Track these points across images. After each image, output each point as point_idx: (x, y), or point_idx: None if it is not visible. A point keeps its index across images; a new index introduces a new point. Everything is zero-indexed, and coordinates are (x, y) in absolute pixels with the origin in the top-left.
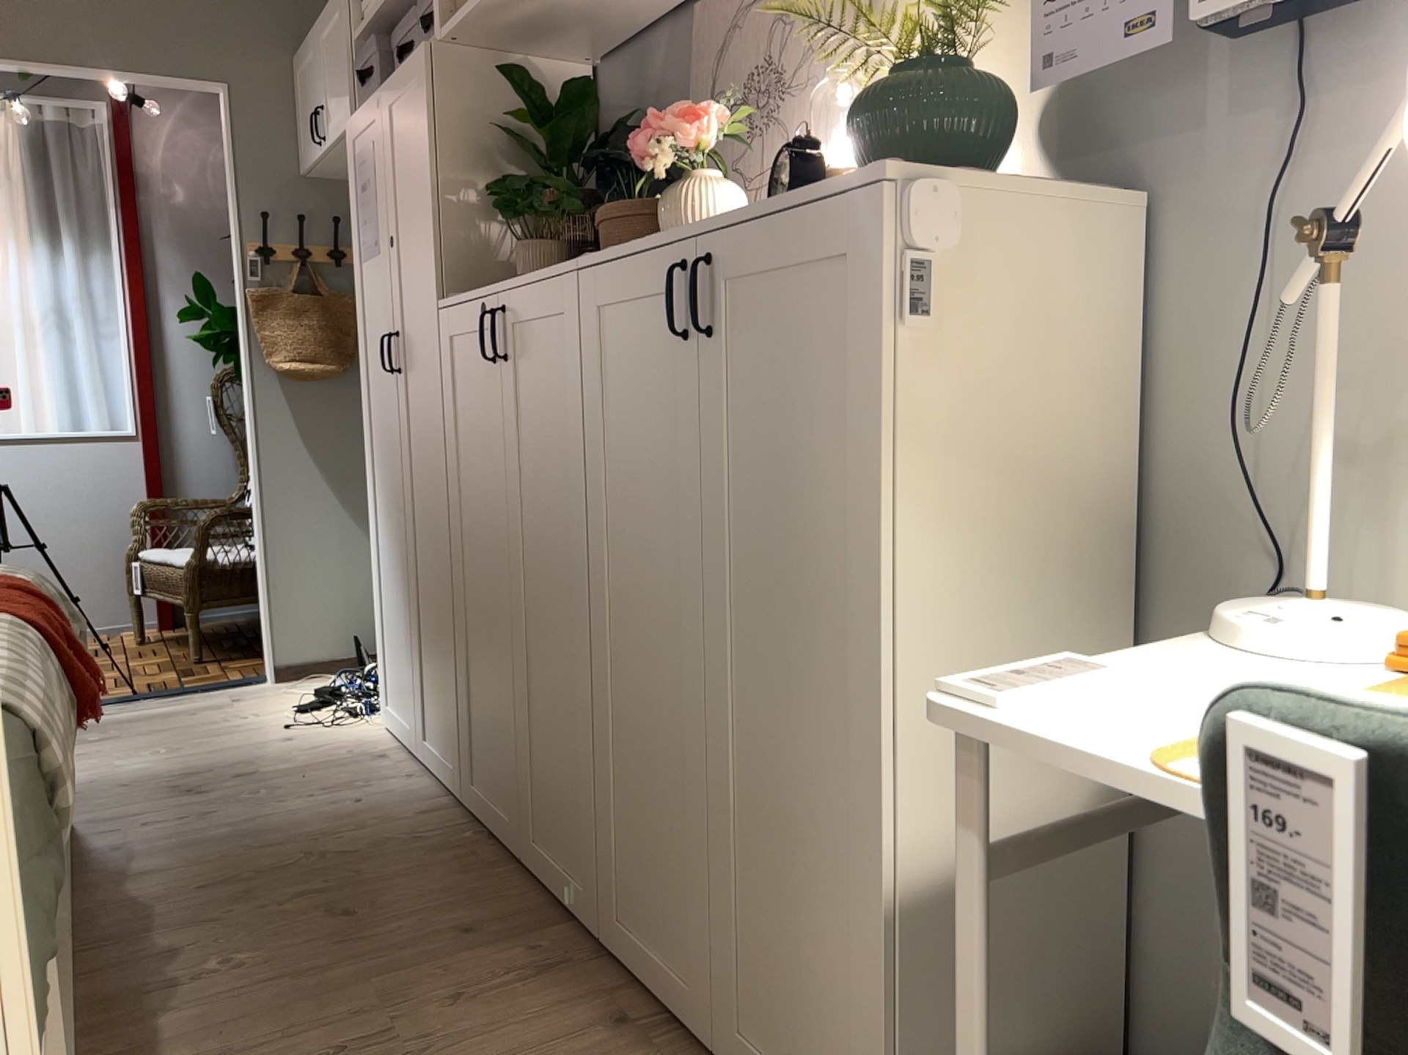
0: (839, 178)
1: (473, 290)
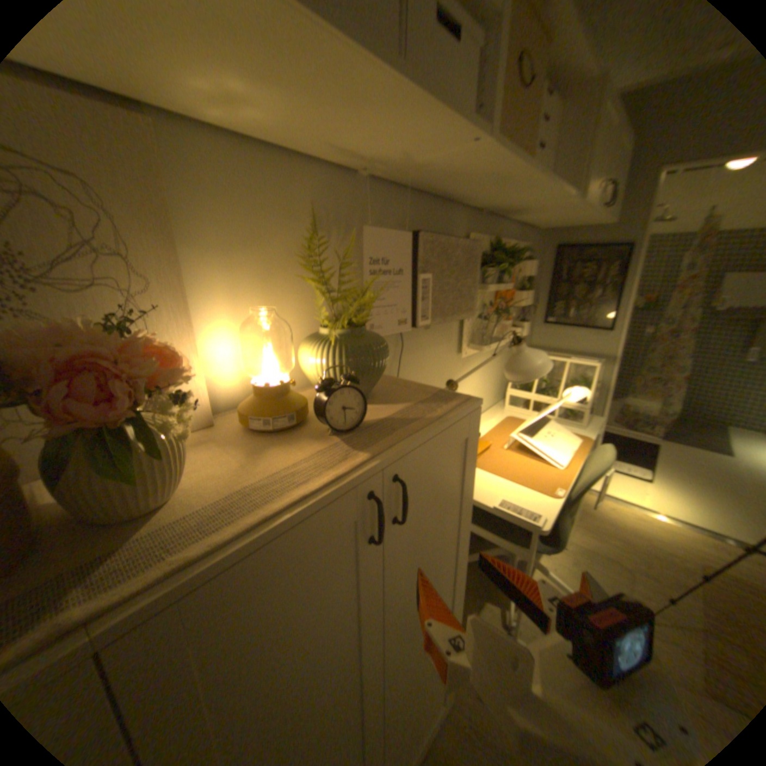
0: (465, 406)
1: None
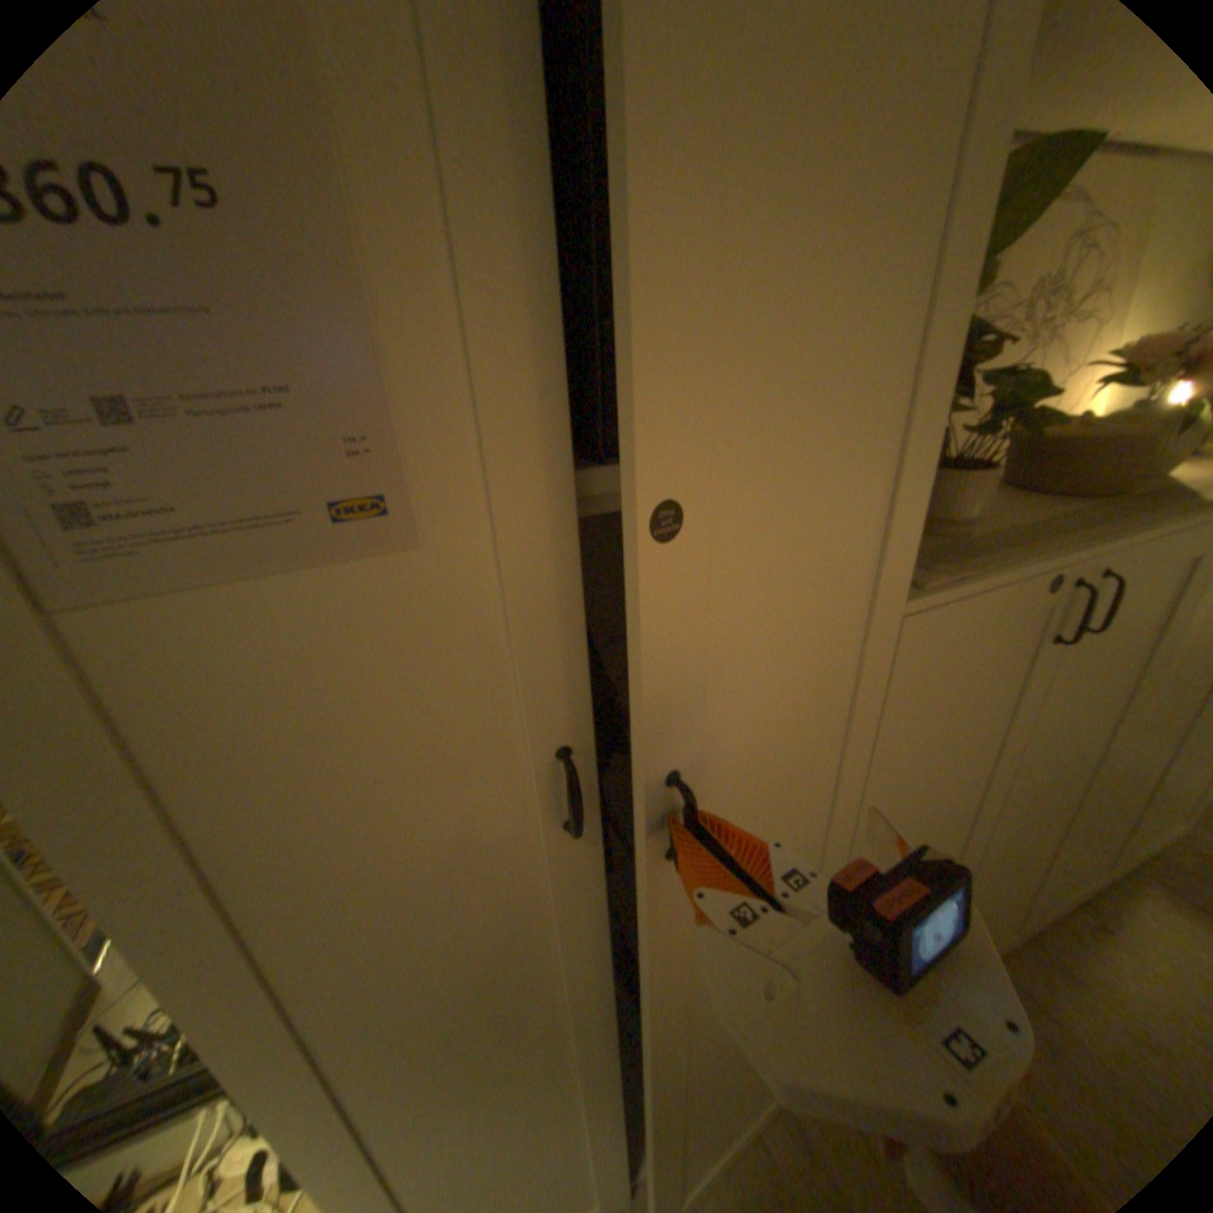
0: None
1: (1025, 561)
